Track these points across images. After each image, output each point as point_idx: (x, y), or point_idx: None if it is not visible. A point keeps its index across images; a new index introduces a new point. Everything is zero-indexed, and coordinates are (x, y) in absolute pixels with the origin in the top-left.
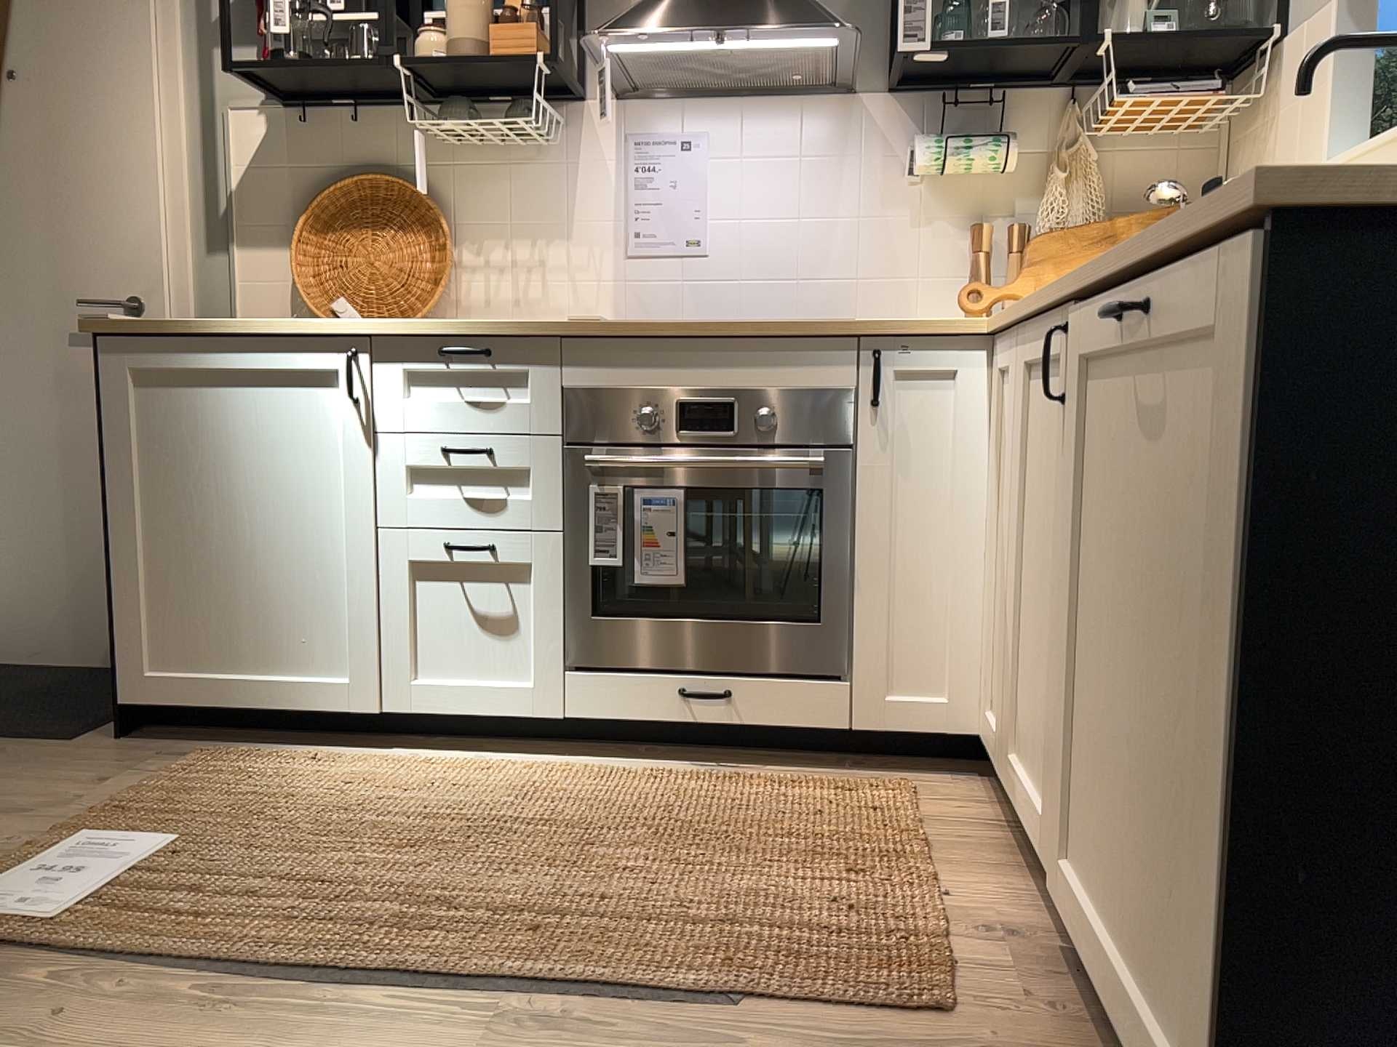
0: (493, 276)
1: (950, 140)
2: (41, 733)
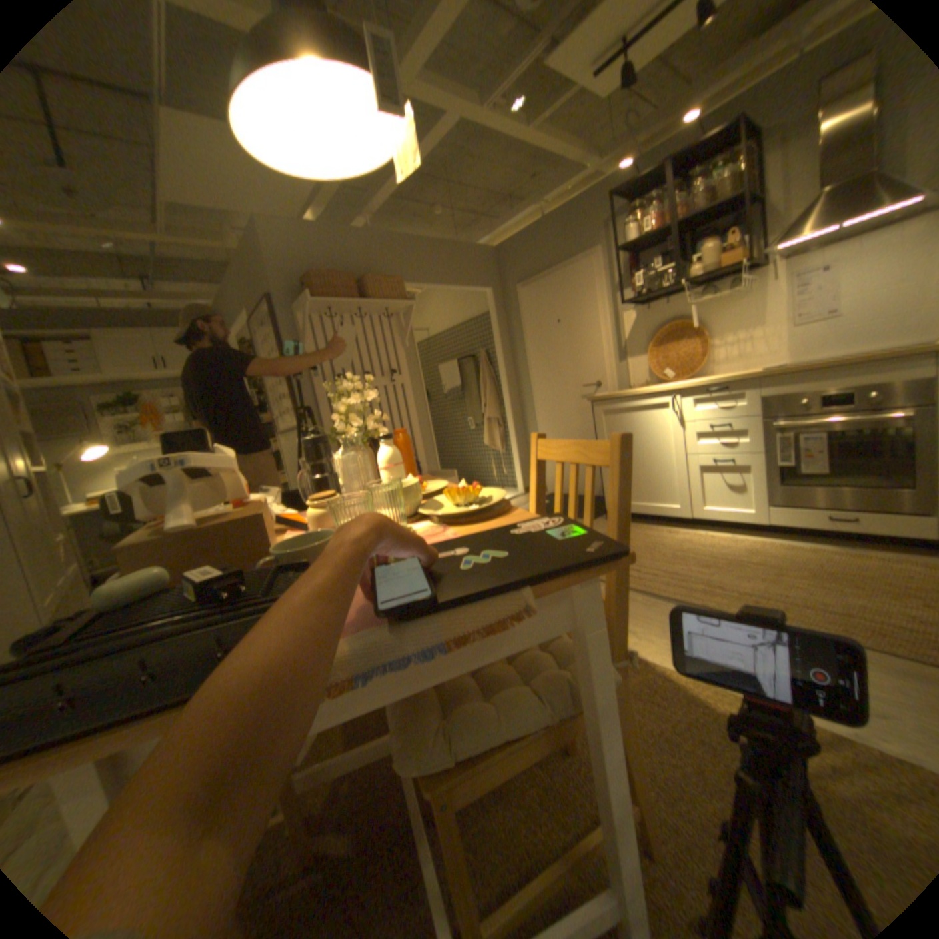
0: (727, 347)
1: None
2: None
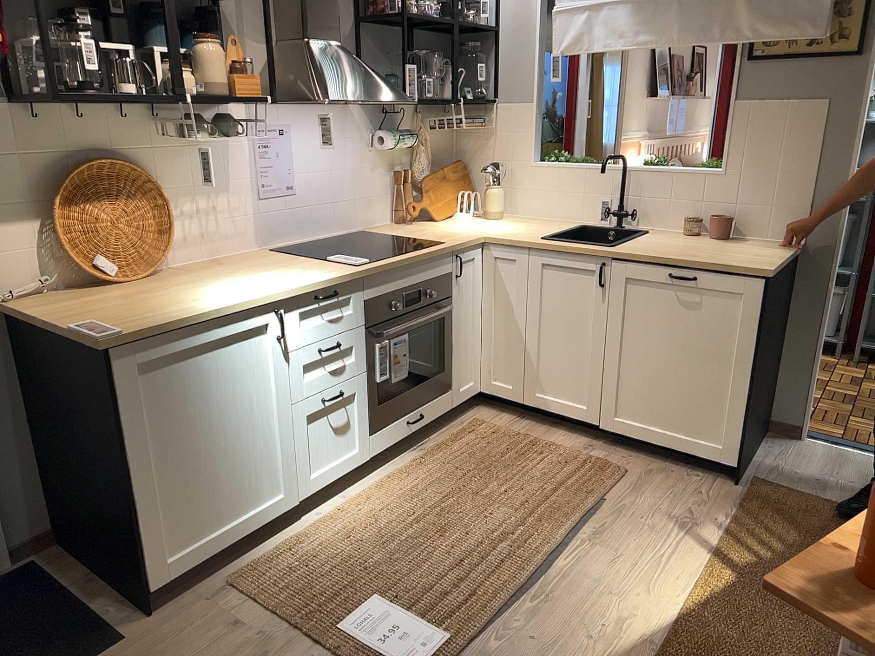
0: (187, 221)
1: (397, 134)
2: (84, 652)
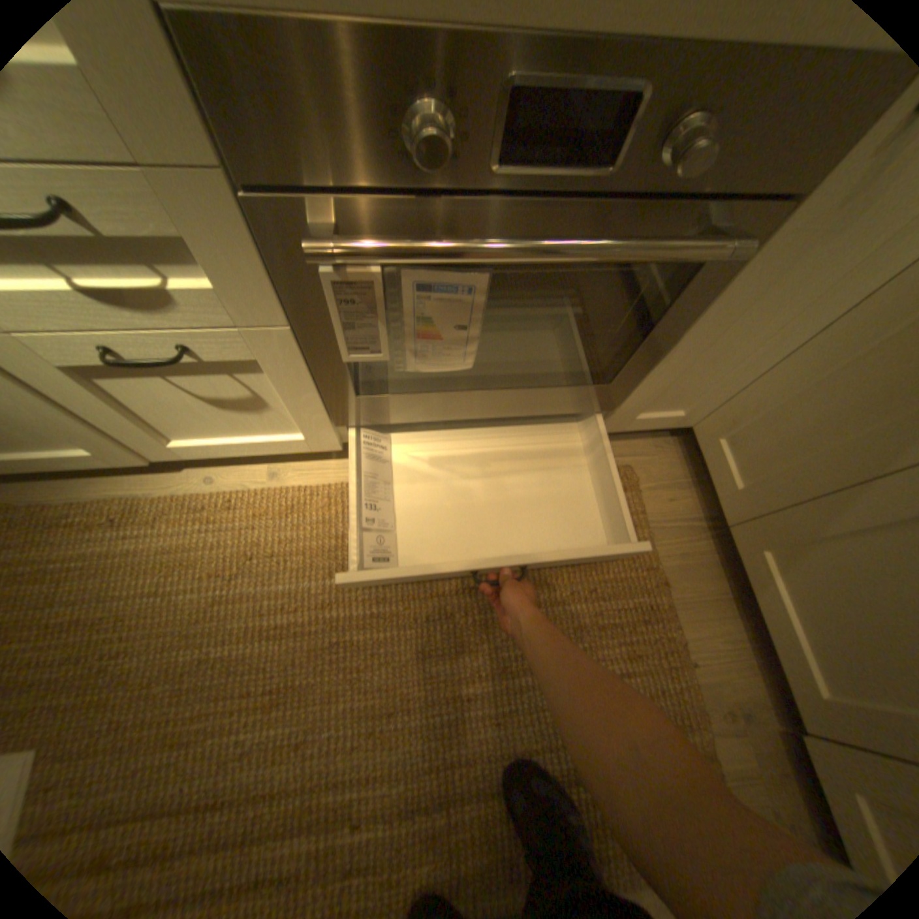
0: None
1: None
2: None
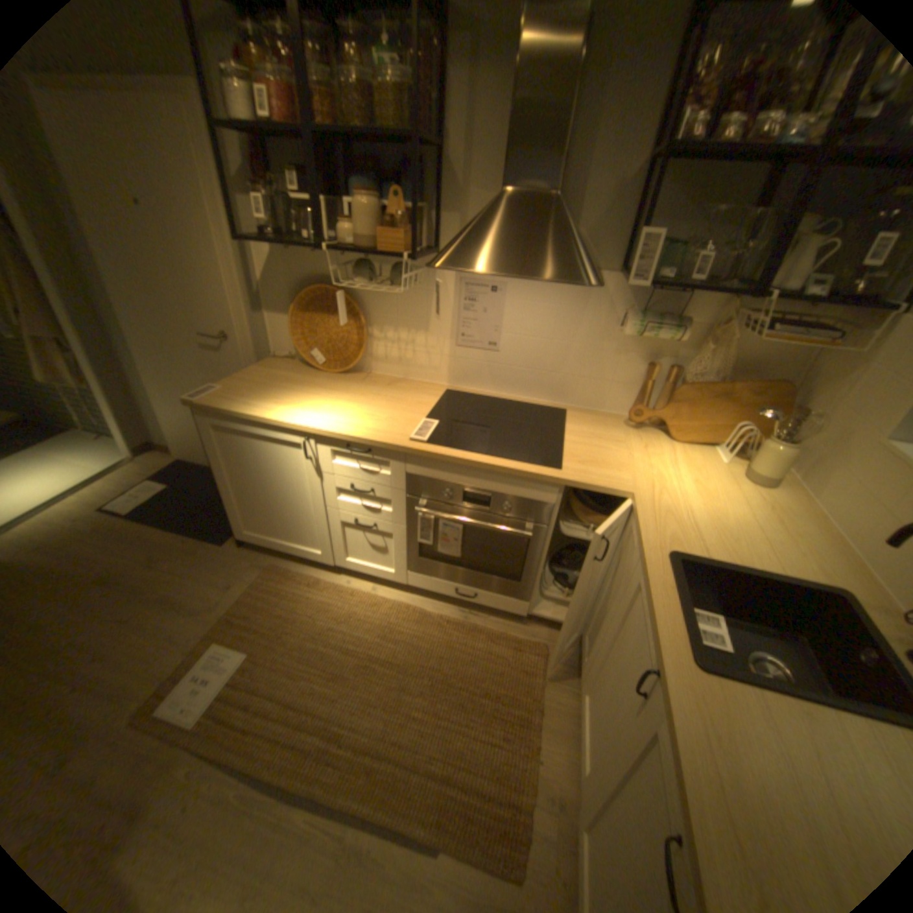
0: (388, 344)
1: (650, 320)
2: (209, 537)
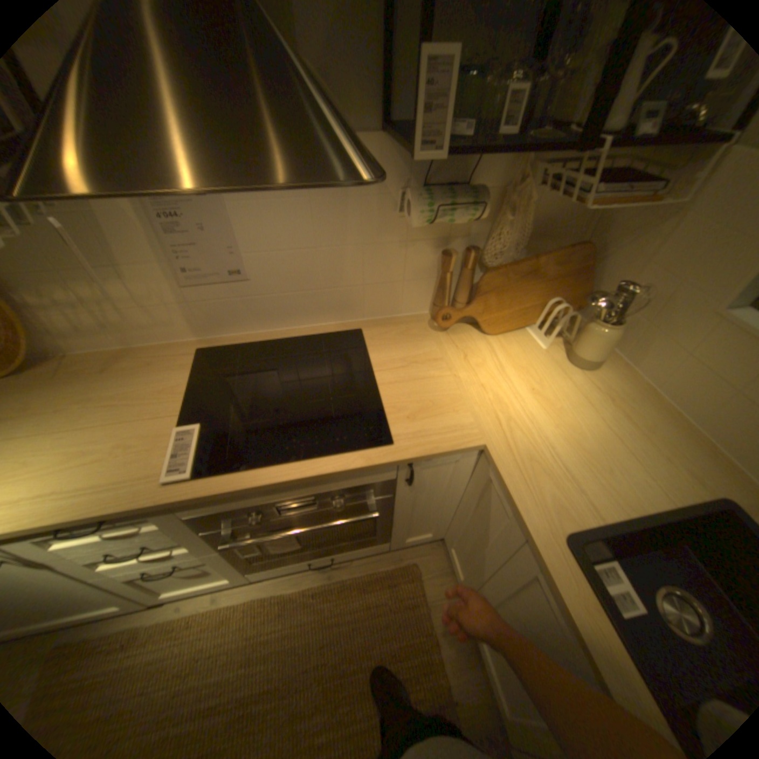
0: (67, 309)
1: (441, 200)
2: None
